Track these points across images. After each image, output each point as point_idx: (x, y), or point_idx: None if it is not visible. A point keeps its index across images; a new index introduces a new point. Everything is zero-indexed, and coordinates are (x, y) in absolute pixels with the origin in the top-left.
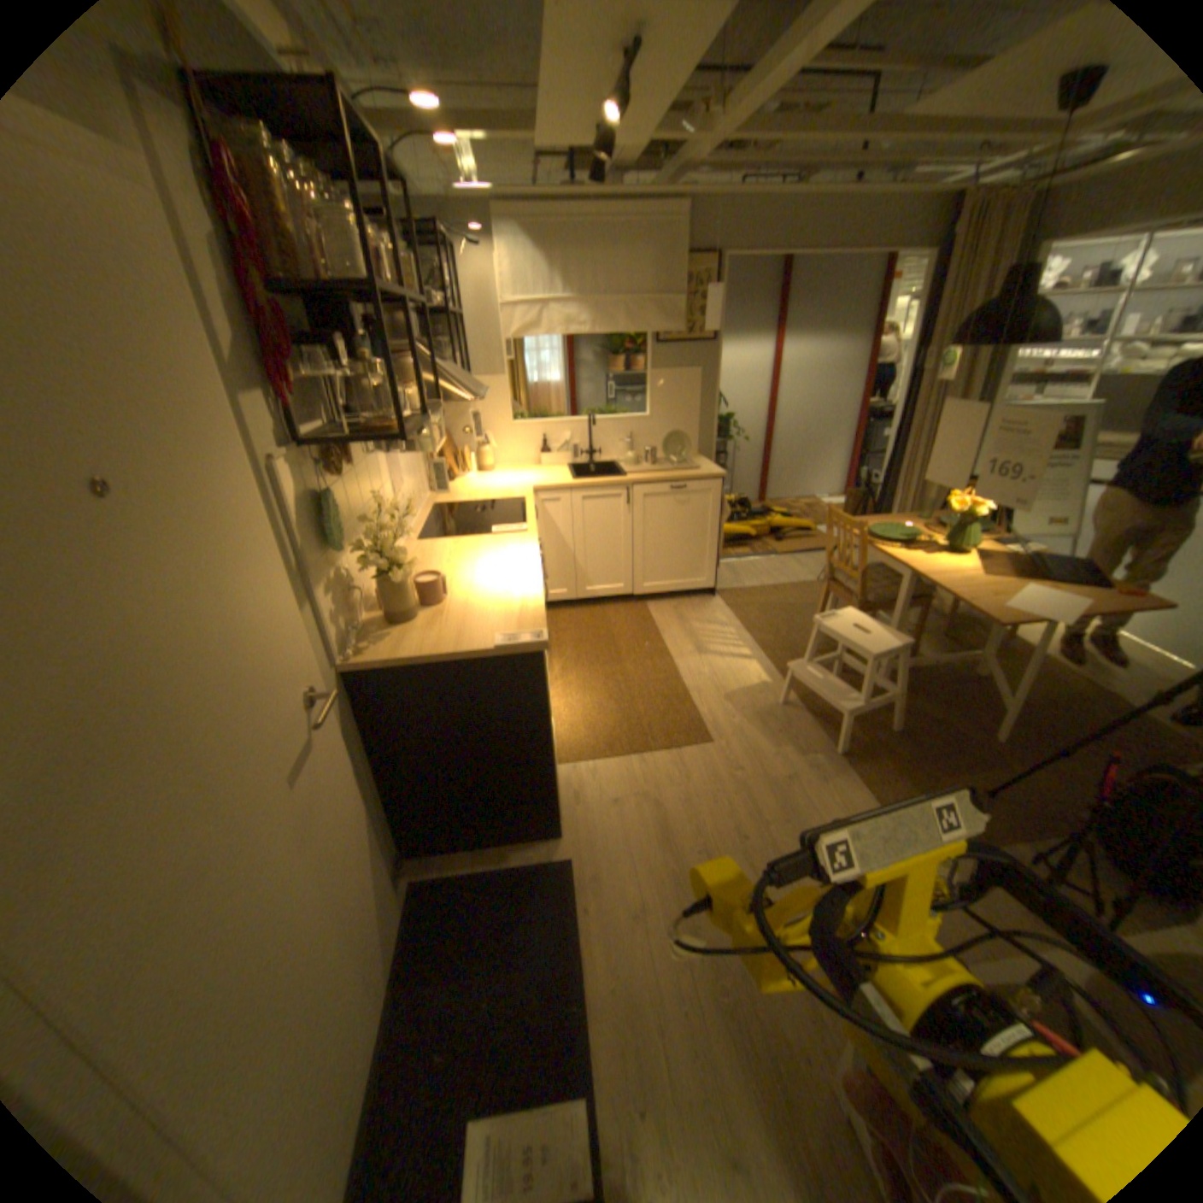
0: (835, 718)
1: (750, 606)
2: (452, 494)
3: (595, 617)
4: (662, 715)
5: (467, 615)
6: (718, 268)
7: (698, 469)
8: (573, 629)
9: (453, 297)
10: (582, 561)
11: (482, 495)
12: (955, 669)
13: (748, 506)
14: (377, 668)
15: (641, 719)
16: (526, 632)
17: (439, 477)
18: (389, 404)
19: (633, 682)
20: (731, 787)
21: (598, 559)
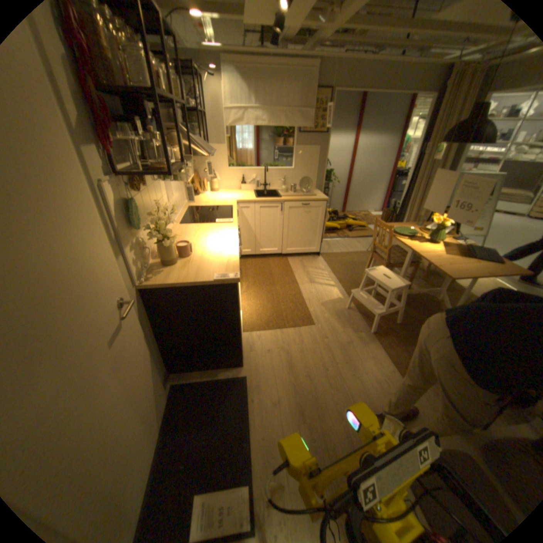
0: (371, 315)
1: (336, 261)
2: (198, 201)
3: (264, 262)
4: (293, 310)
5: (202, 263)
6: (331, 95)
7: (316, 195)
8: (253, 268)
9: (201, 102)
10: (259, 236)
11: (212, 203)
12: (427, 295)
13: (337, 213)
14: (157, 287)
15: (283, 312)
16: (230, 273)
17: (192, 192)
18: (165, 155)
19: (280, 294)
20: (322, 345)
21: (266, 235)
